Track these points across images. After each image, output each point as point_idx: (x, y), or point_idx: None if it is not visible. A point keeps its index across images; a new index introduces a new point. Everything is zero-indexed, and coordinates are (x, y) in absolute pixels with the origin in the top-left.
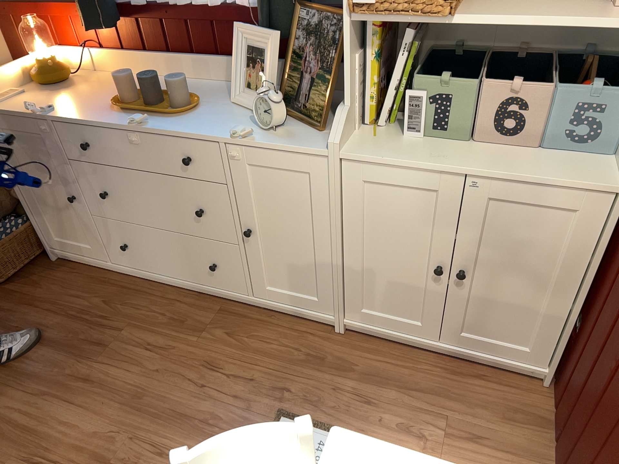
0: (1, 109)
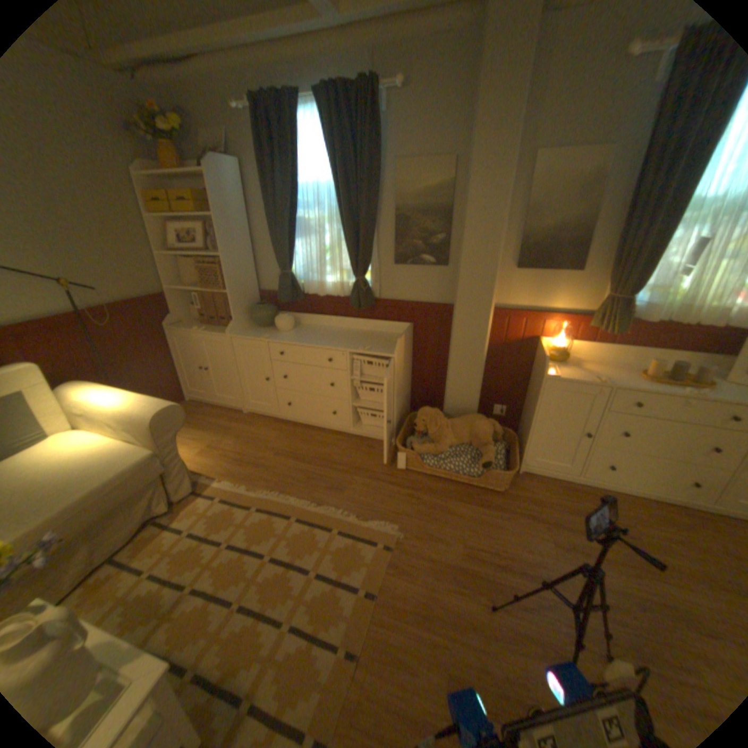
0: (559, 376)
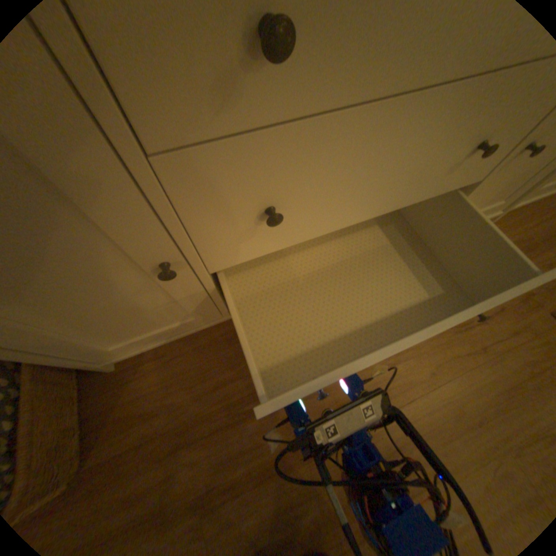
0: None
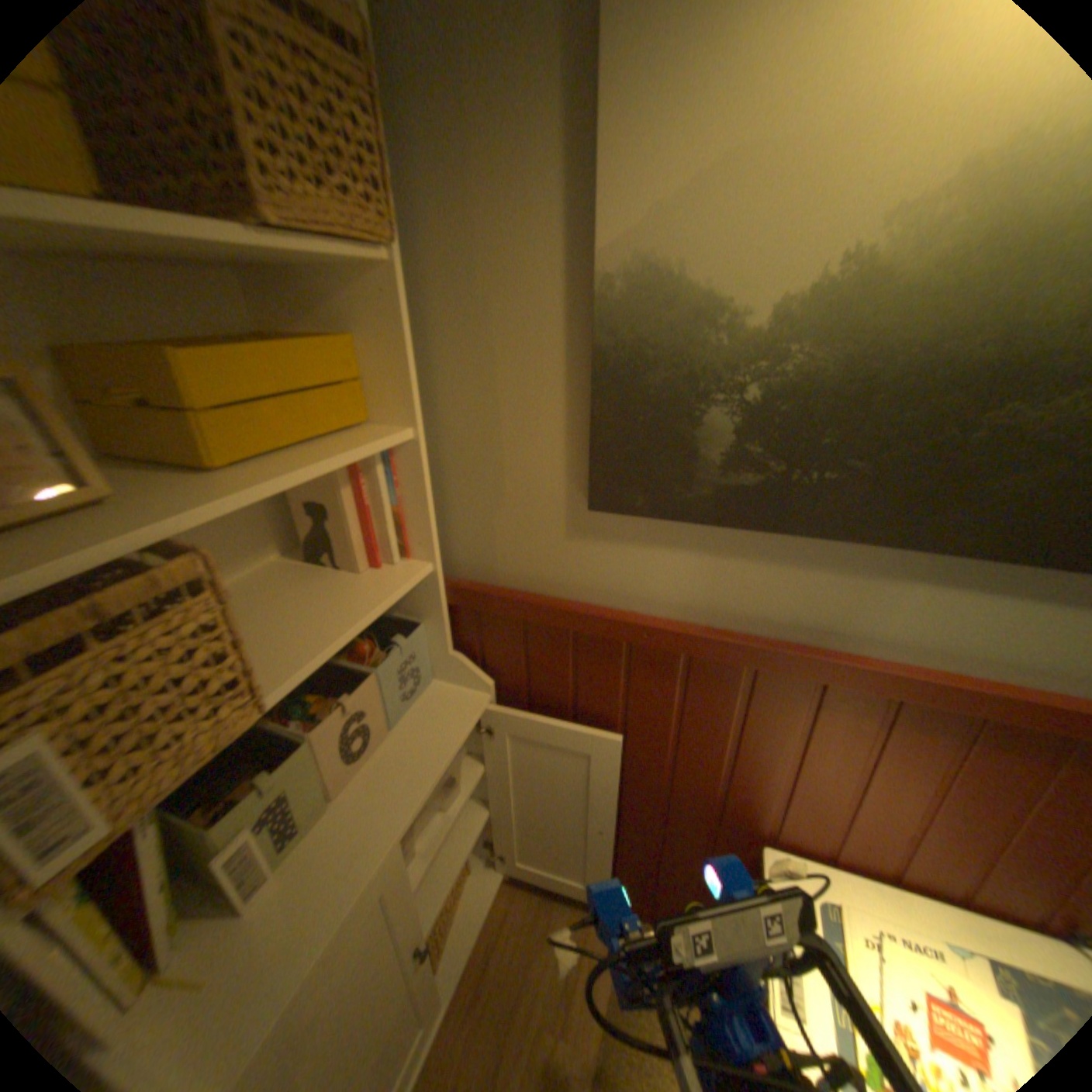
0: None
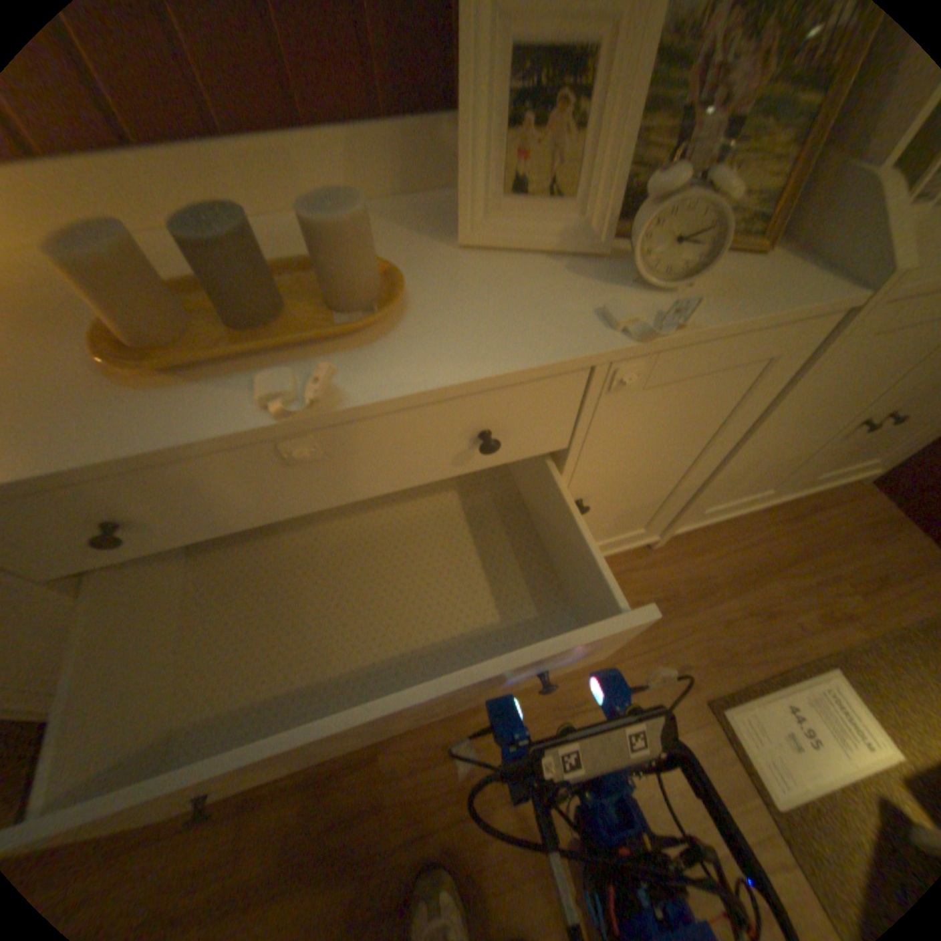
0: None
